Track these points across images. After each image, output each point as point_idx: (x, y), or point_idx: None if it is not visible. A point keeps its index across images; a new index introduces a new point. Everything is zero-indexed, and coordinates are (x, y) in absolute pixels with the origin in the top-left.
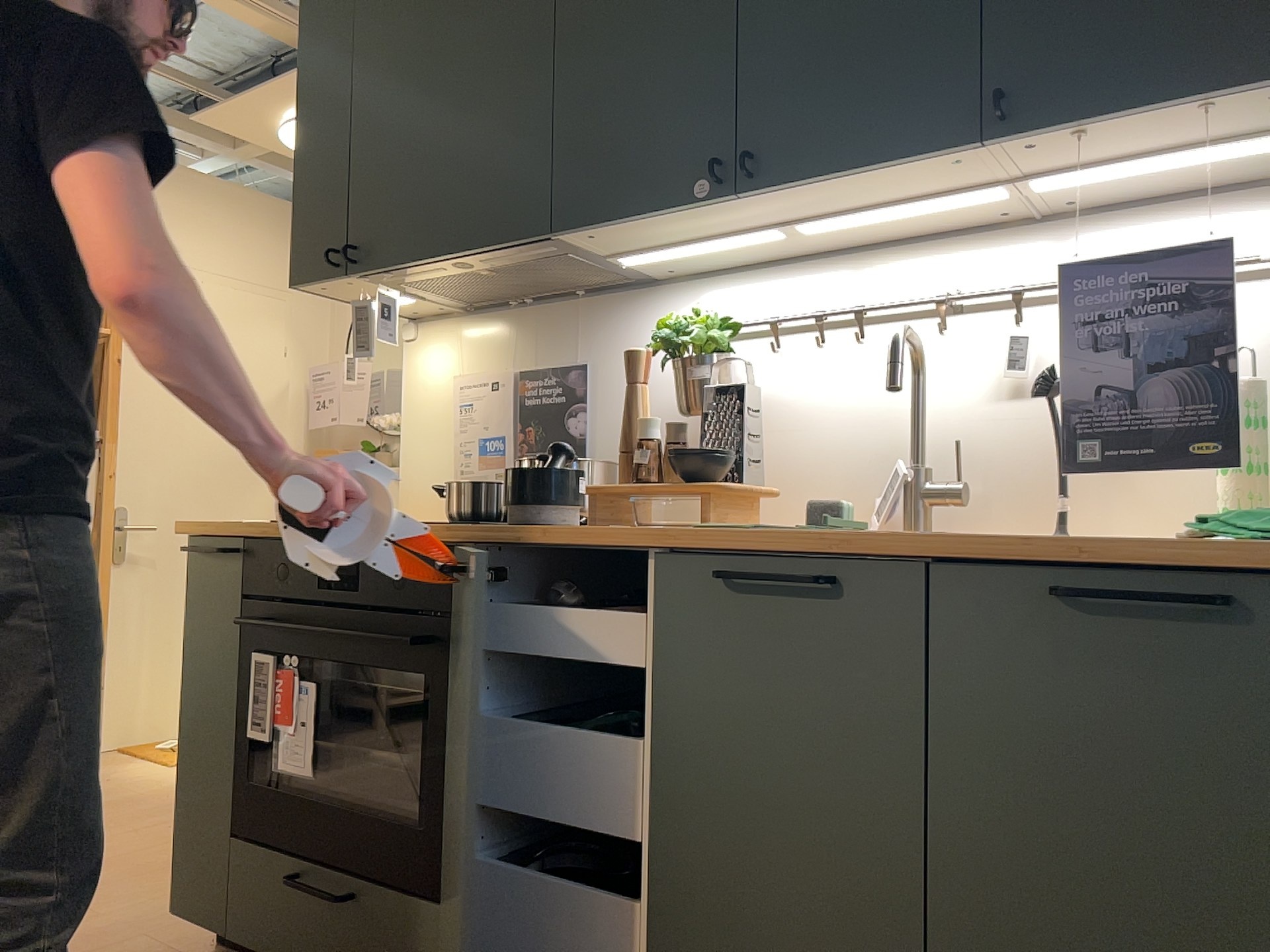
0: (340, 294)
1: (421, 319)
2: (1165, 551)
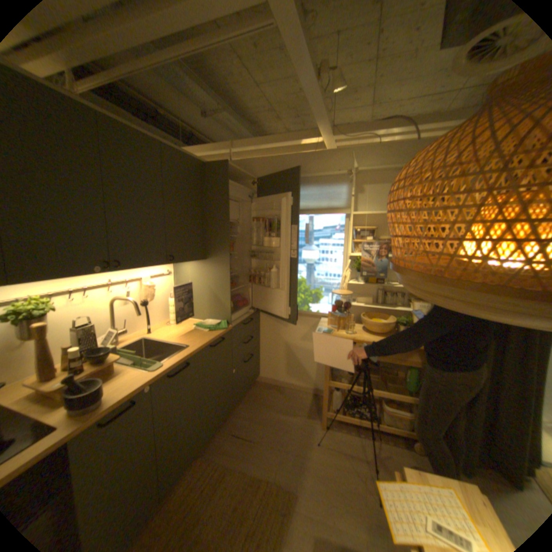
0: None
1: None
2: (215, 335)
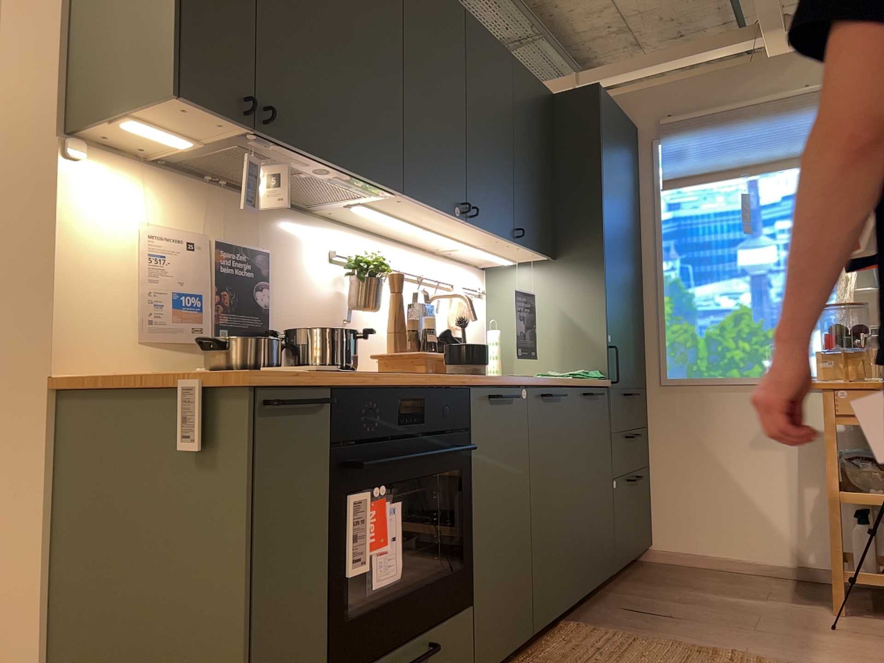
0: (166, 115)
1: (85, 140)
2: (589, 382)
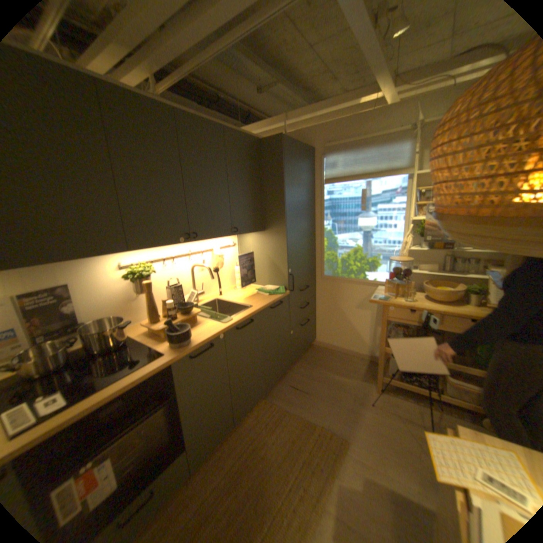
0: None
1: None
2: (274, 299)
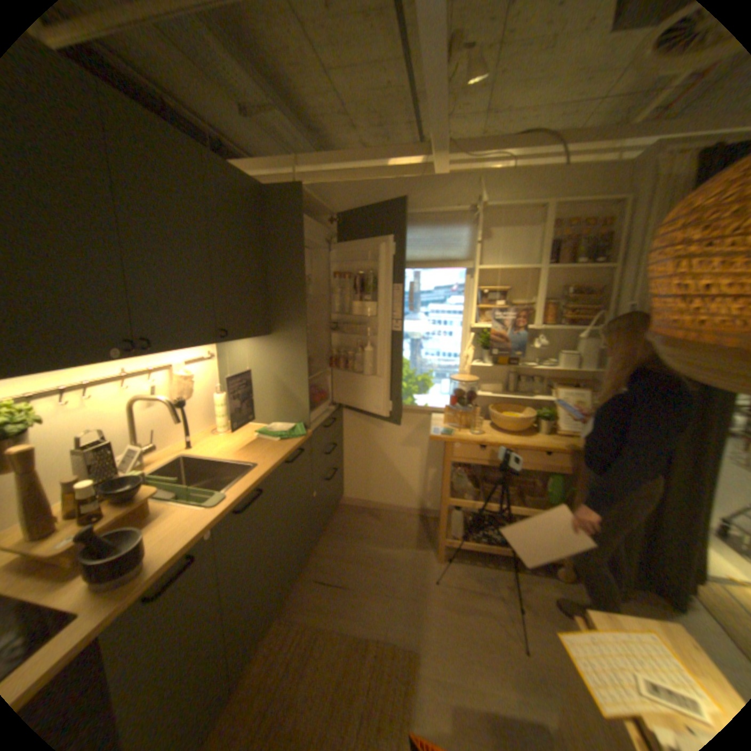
0: None
1: None
2: (291, 446)
